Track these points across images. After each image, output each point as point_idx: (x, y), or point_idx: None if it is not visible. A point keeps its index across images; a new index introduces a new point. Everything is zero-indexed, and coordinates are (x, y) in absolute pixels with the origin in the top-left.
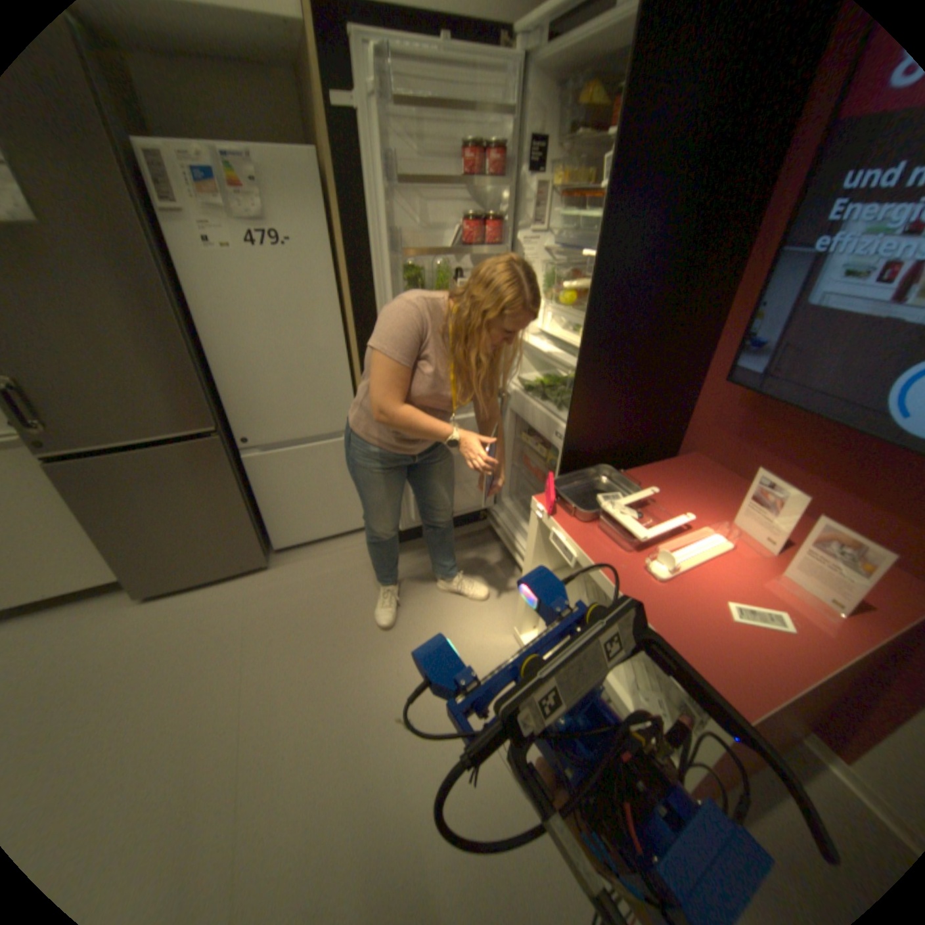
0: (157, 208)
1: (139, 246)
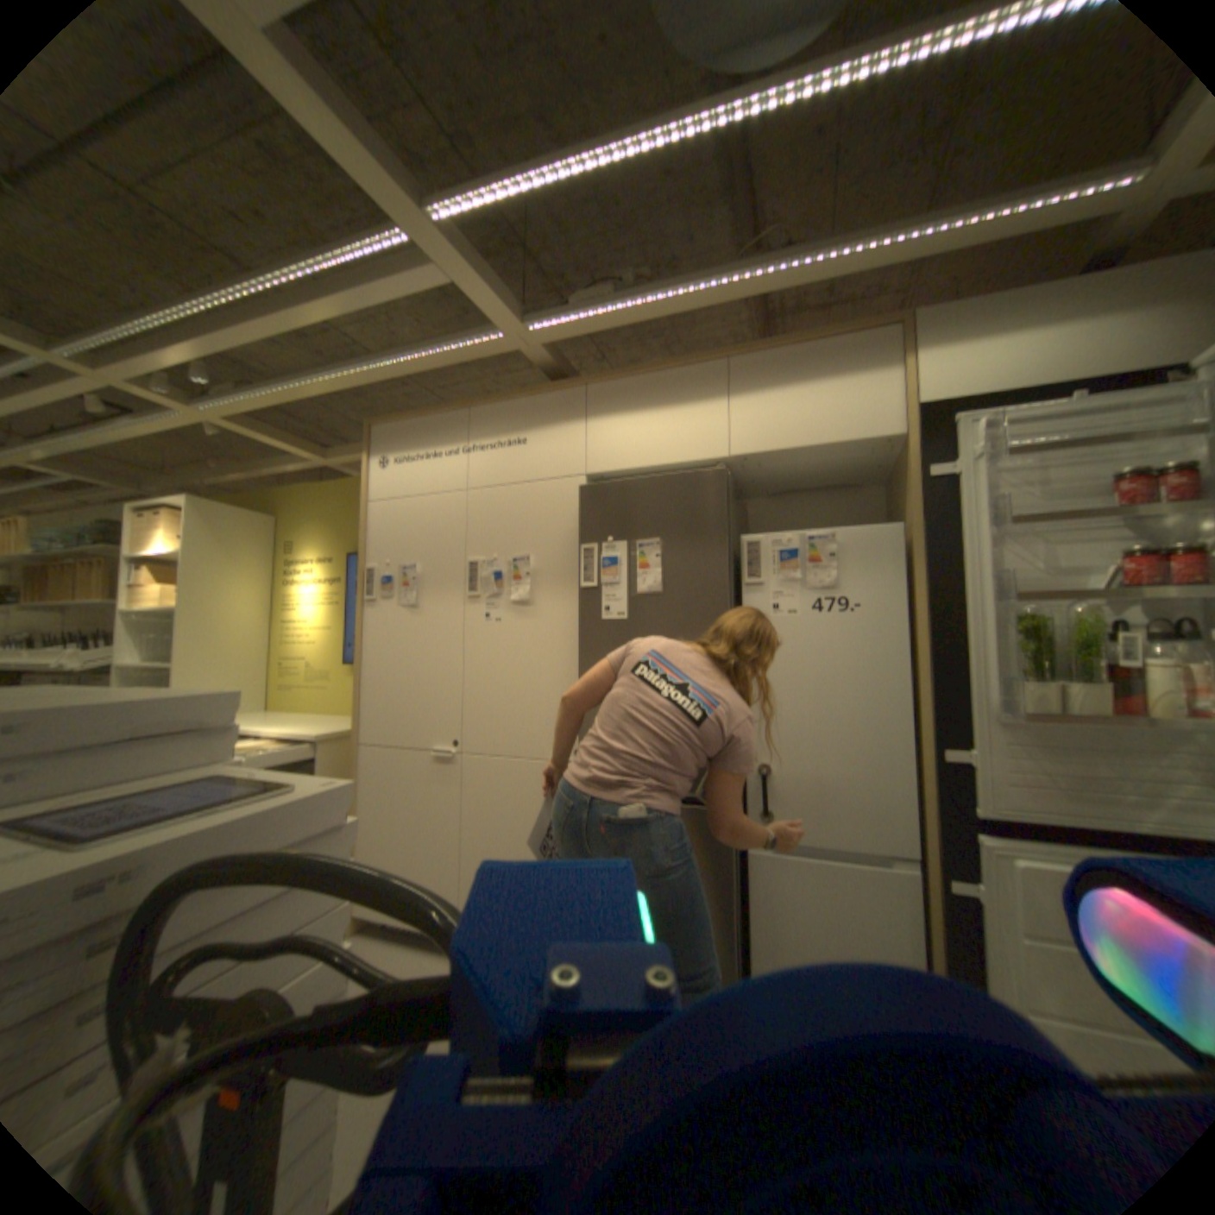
0: (742, 584)
1: (721, 608)
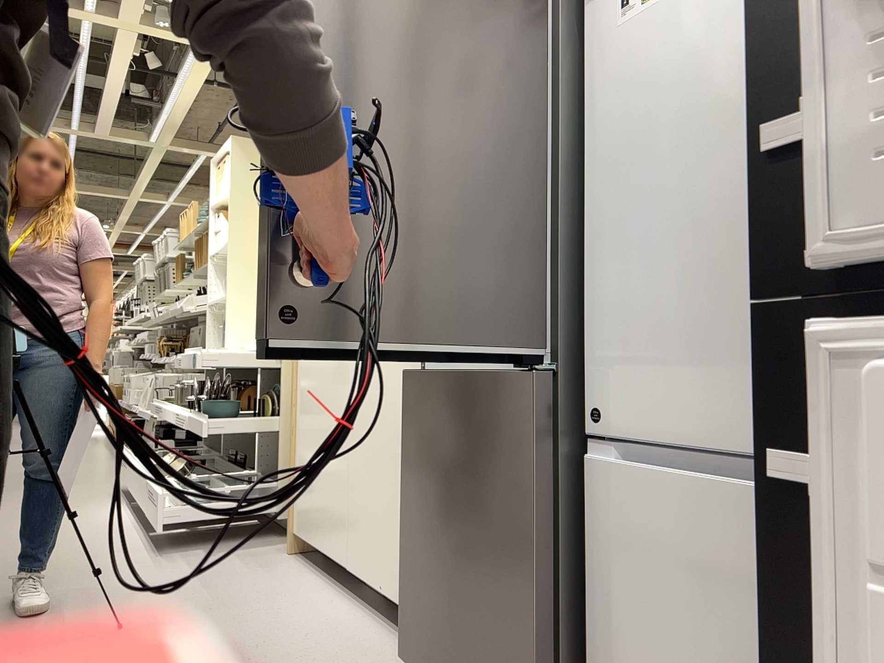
0: None
1: (530, 30)
